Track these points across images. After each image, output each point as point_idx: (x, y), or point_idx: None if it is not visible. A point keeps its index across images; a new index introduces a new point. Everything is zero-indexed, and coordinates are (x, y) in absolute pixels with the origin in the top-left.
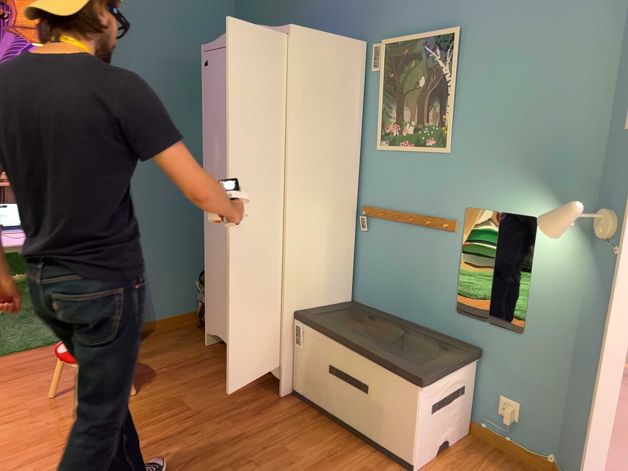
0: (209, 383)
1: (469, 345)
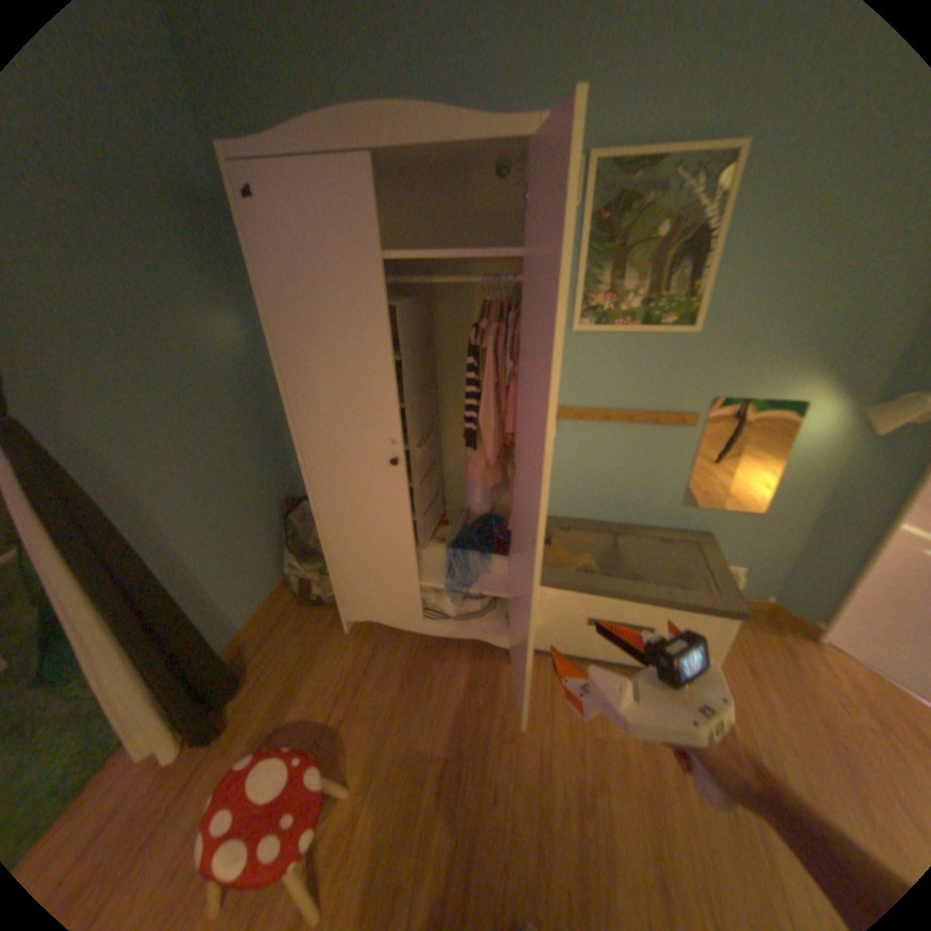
0: (419, 695)
1: (702, 533)
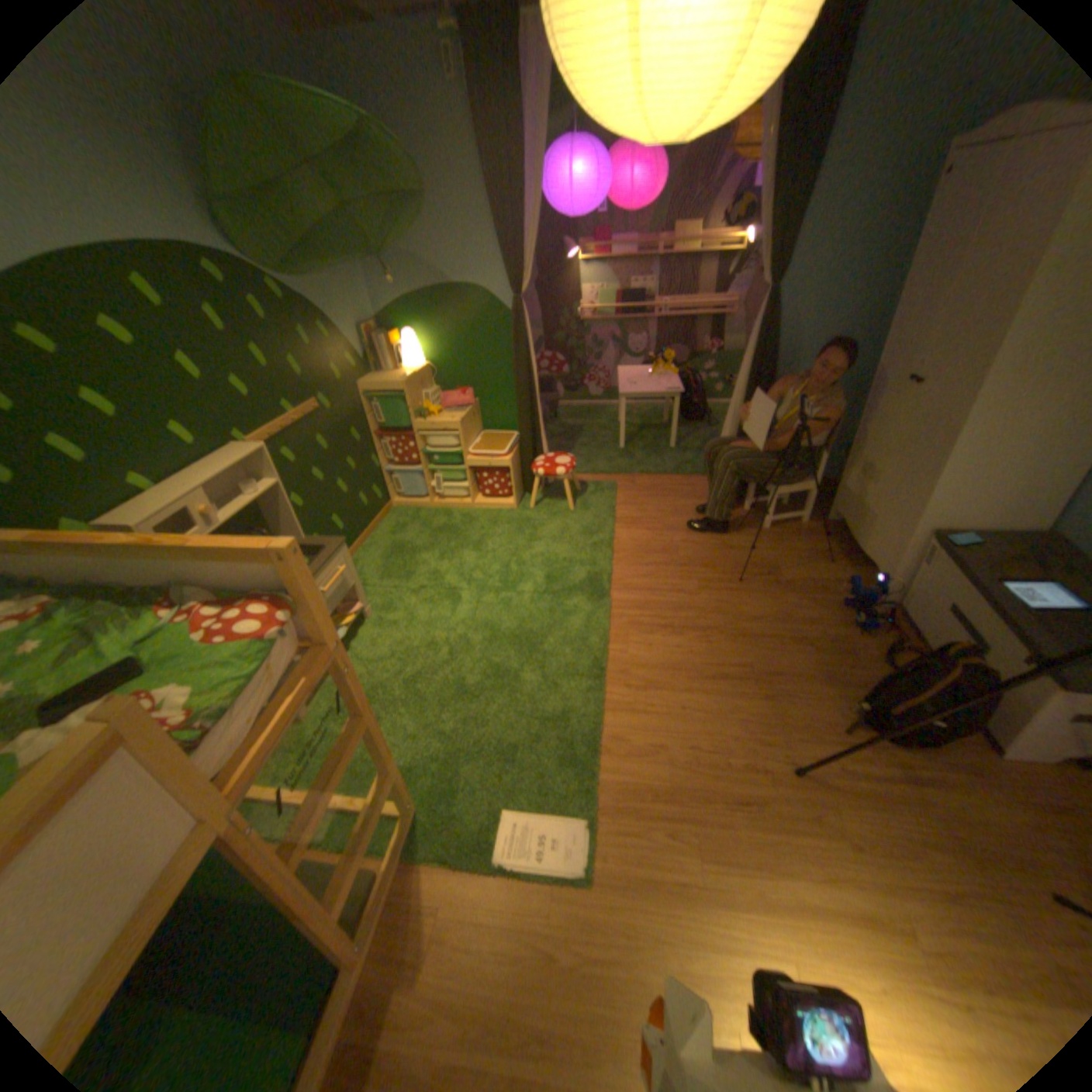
0: (812, 560)
1: None
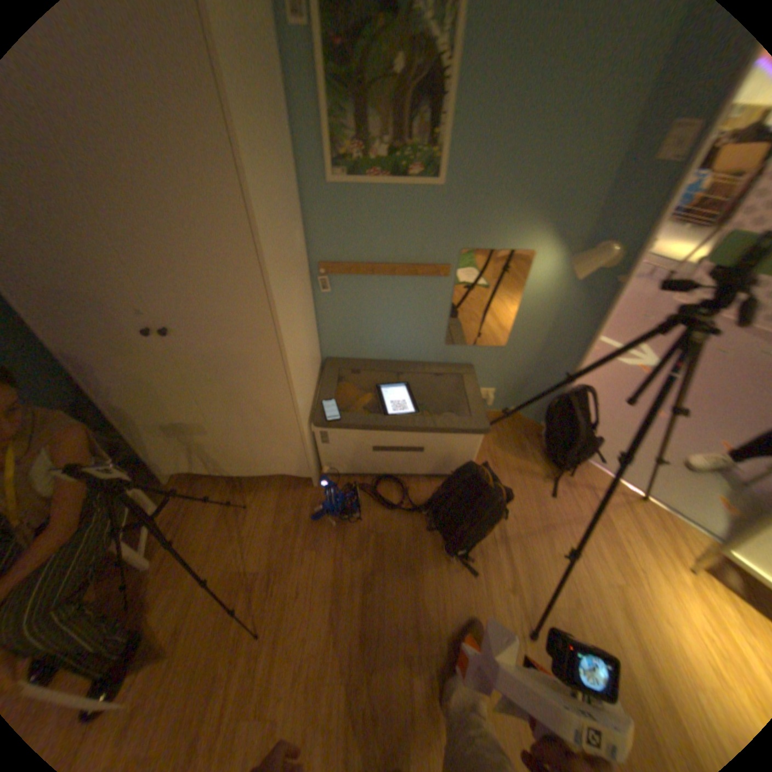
0: (233, 526)
1: (459, 366)
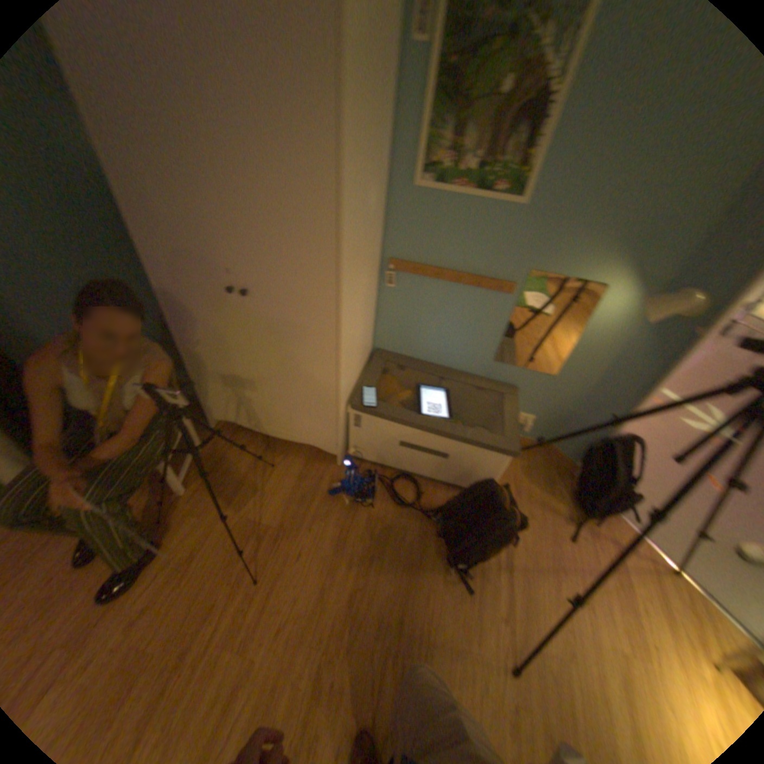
0: (258, 480)
1: (503, 386)
